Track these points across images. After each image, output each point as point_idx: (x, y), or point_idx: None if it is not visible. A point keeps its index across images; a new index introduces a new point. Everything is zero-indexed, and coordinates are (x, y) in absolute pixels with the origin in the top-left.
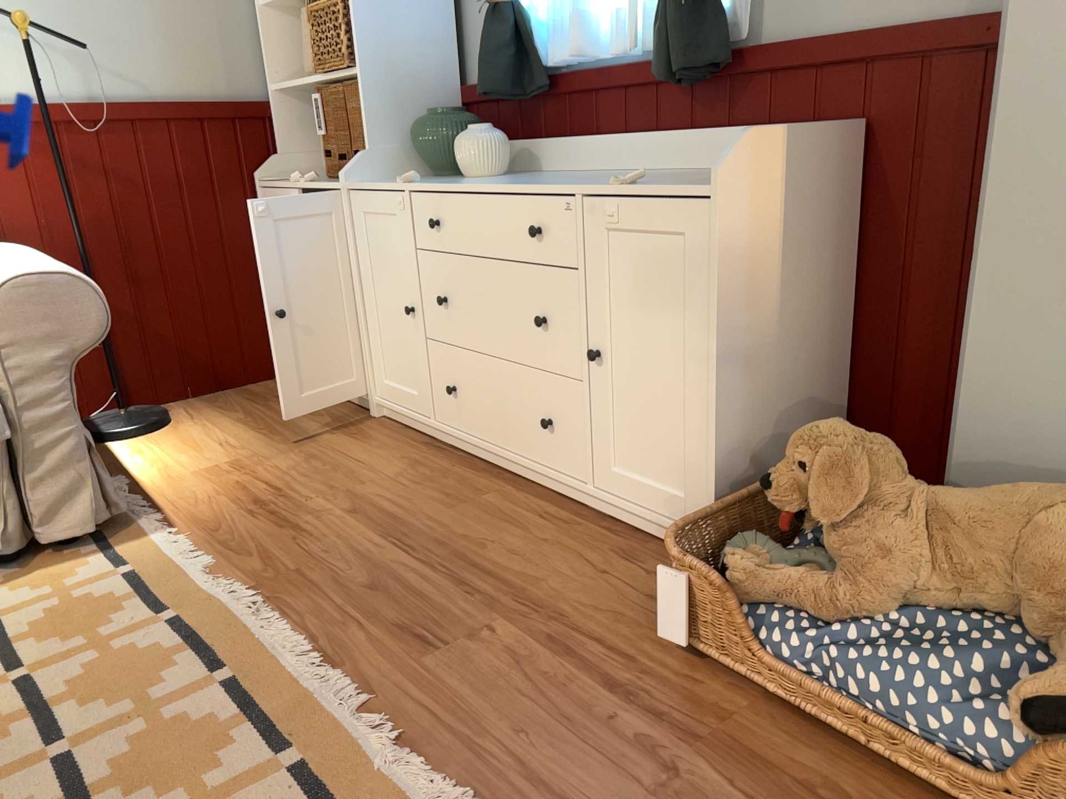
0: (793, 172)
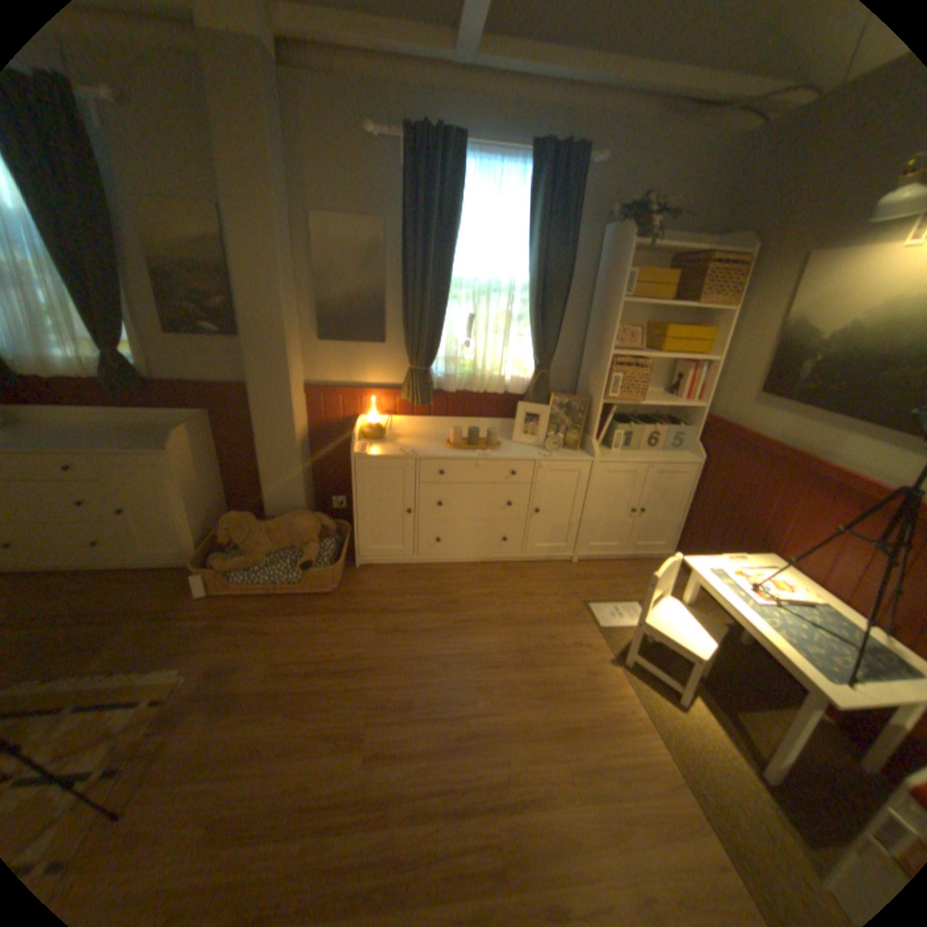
0: (186, 430)
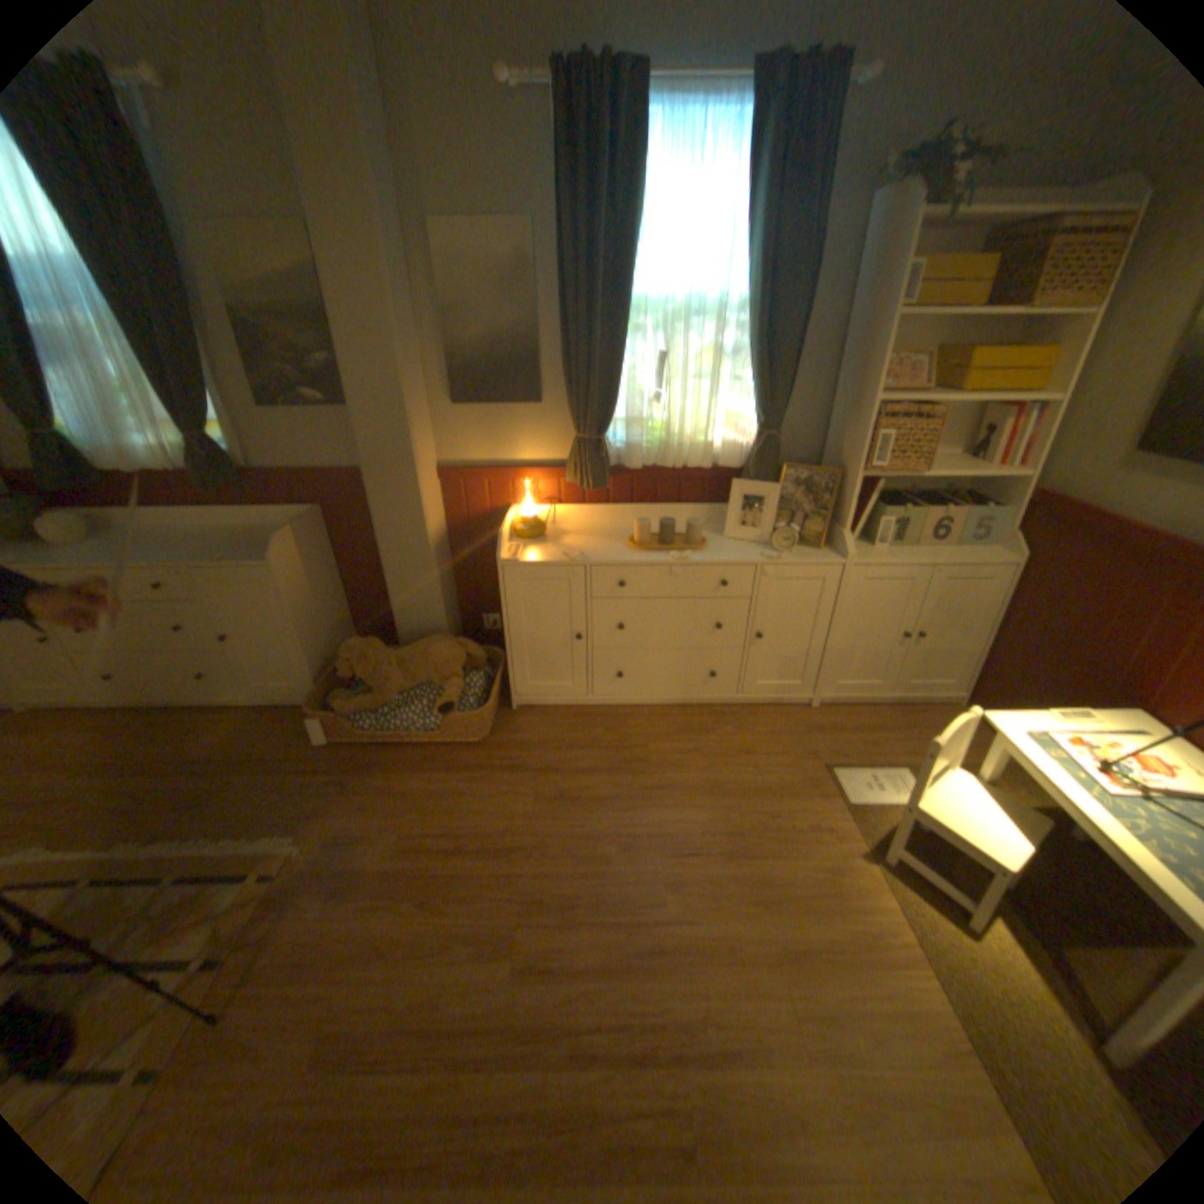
0: (295, 532)
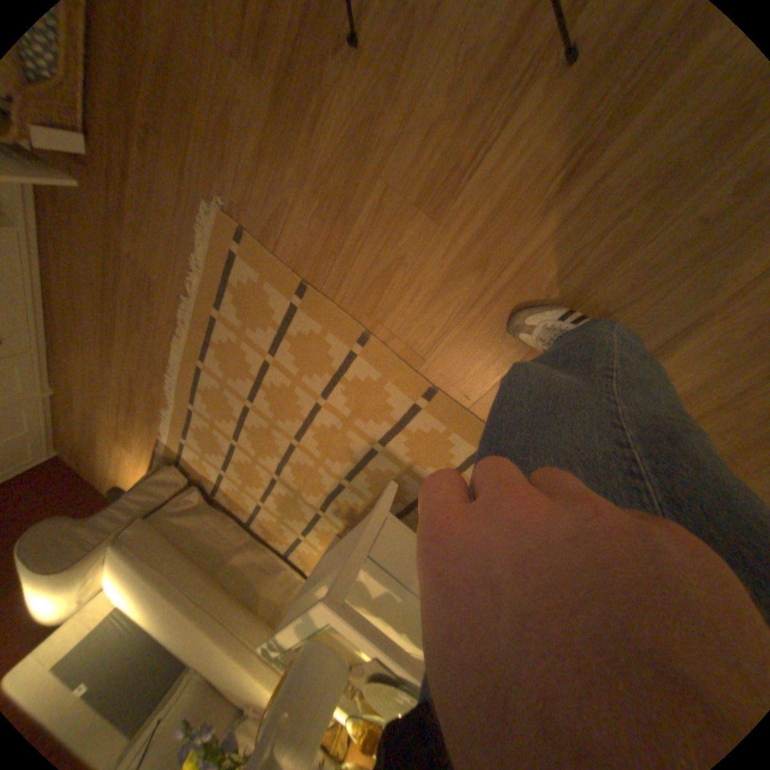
0: None
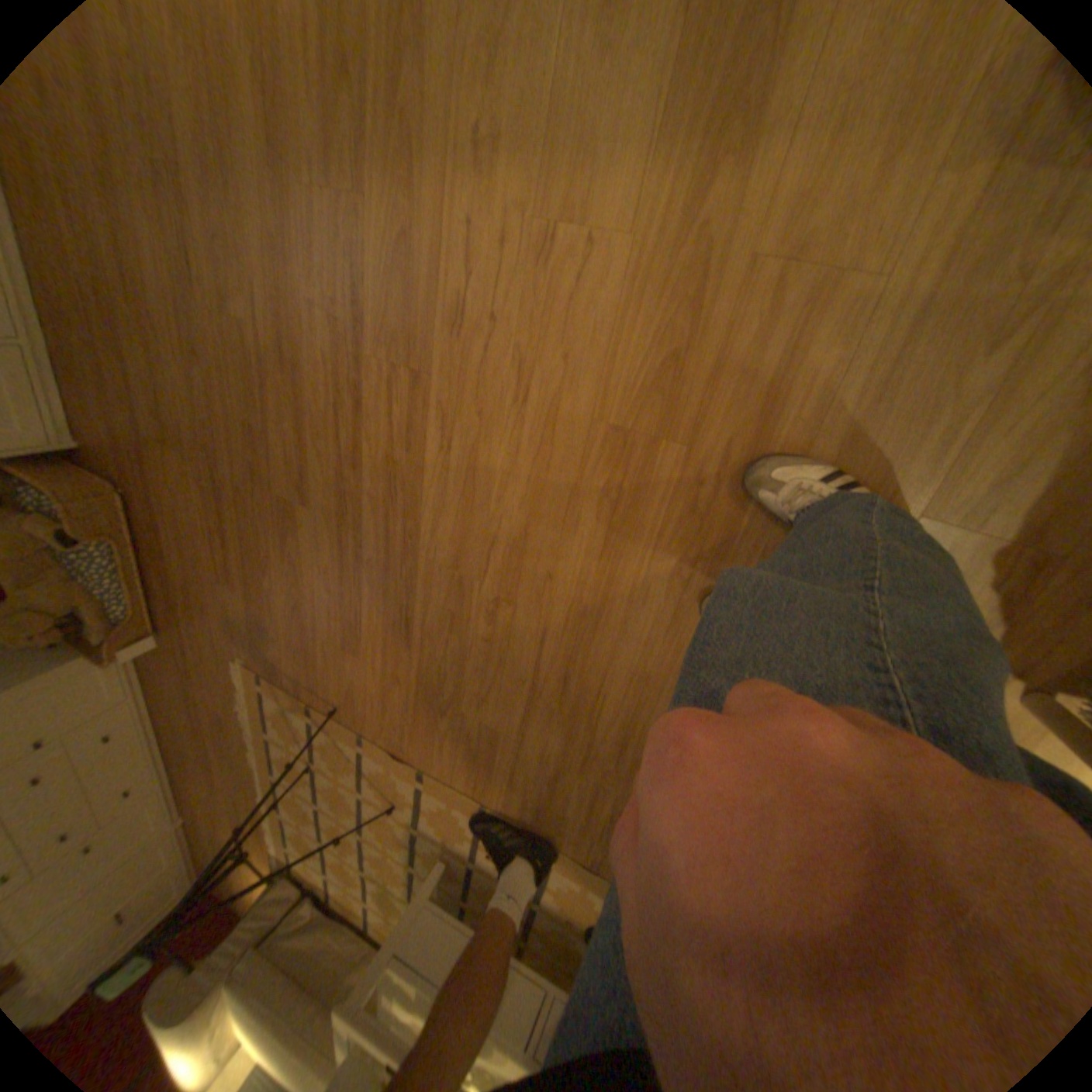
0: None
